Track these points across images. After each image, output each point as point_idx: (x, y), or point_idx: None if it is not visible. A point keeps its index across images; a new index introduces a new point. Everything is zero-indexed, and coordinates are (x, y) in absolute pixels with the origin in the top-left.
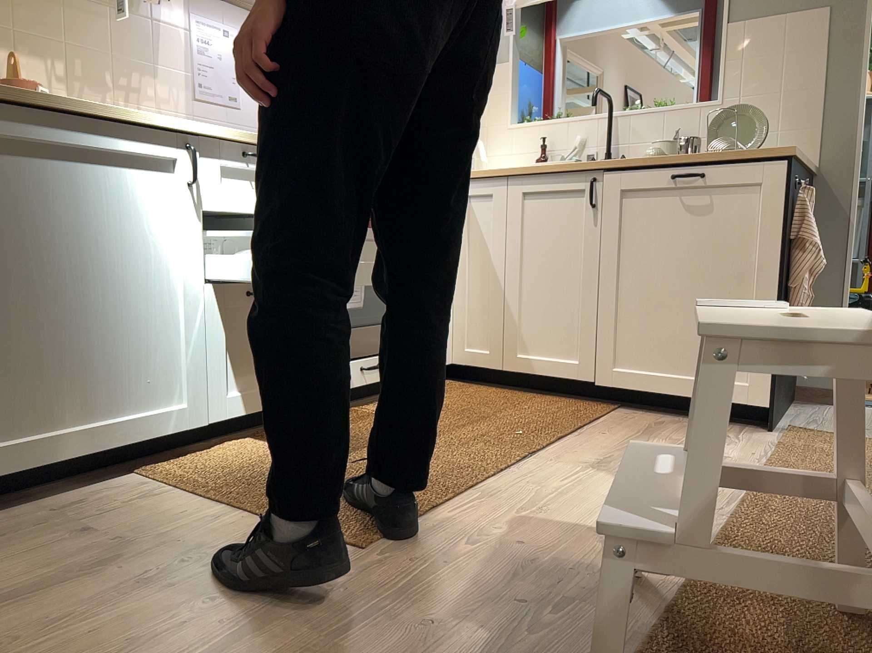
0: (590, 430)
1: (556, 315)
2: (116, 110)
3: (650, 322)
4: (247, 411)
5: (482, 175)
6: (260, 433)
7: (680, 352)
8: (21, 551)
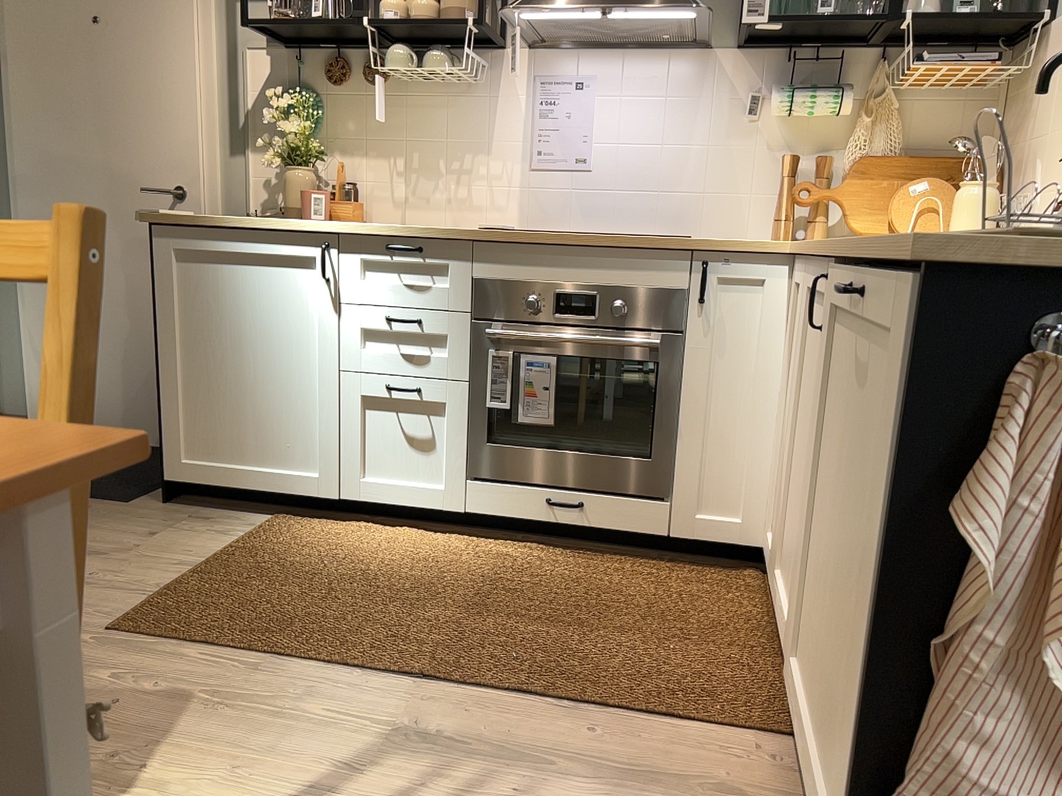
0: (577, 718)
1: (800, 526)
2: (259, 221)
3: (824, 604)
4: (381, 501)
5: (799, 255)
6: (414, 529)
7: (828, 694)
8: (123, 529)
